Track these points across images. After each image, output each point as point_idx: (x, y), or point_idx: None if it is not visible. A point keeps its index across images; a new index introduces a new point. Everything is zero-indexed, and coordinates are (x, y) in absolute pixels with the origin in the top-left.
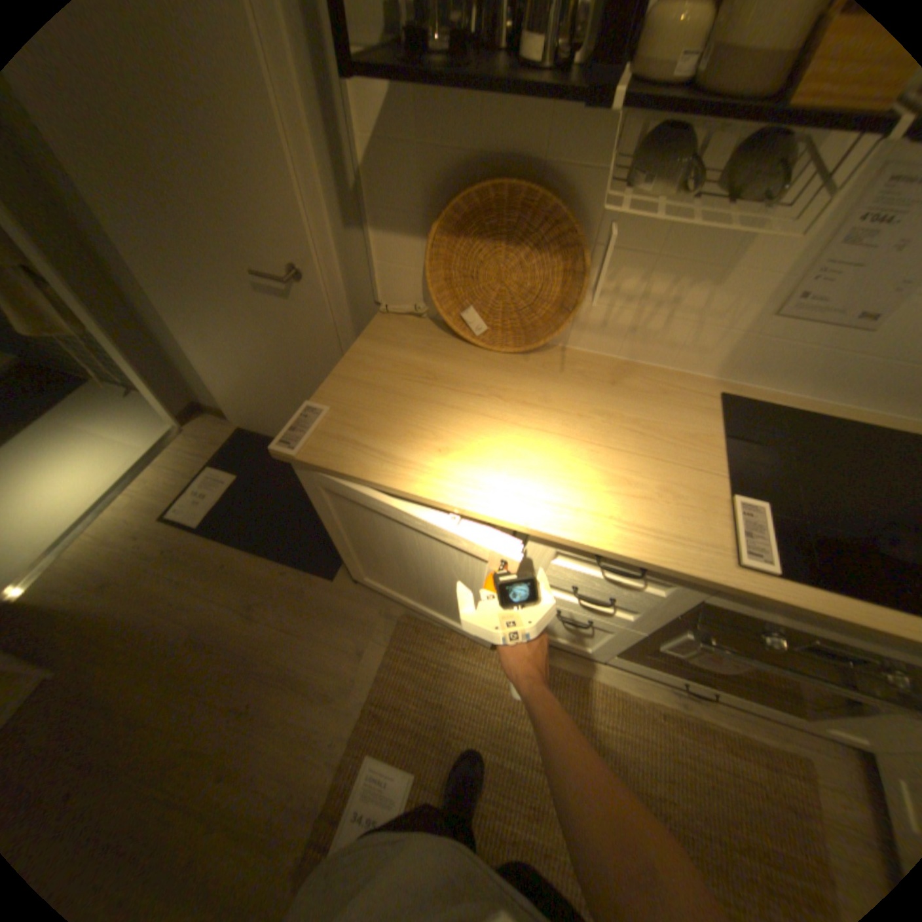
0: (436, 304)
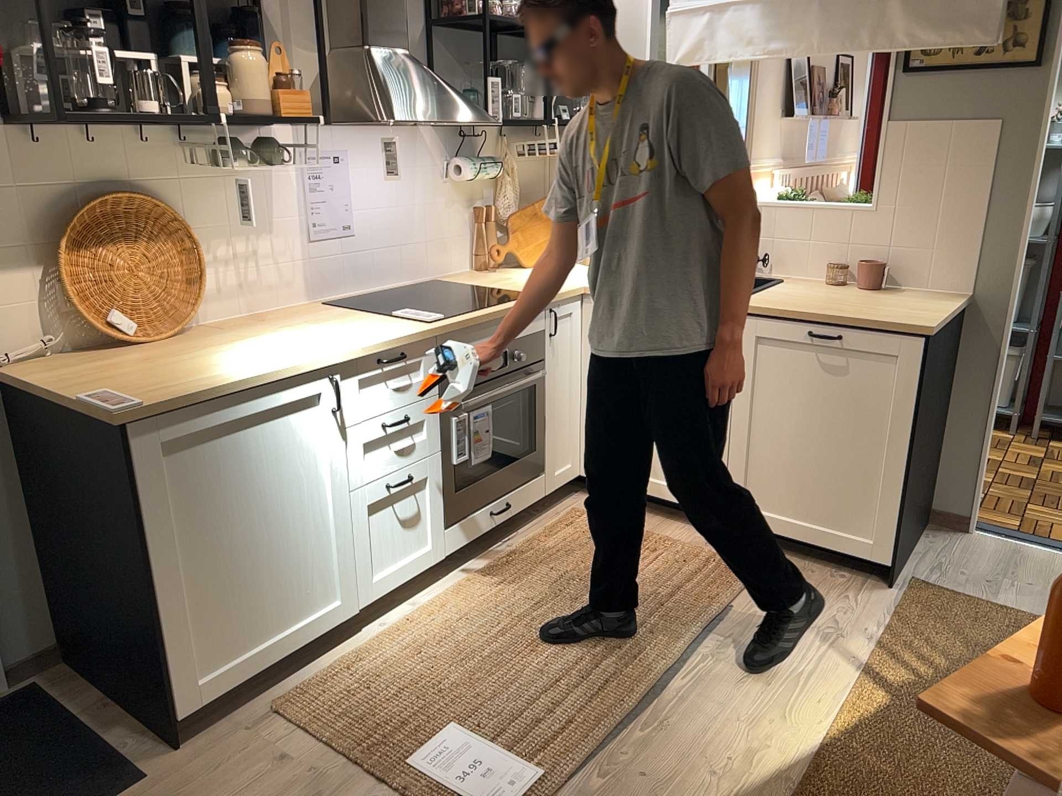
0: (87, 316)
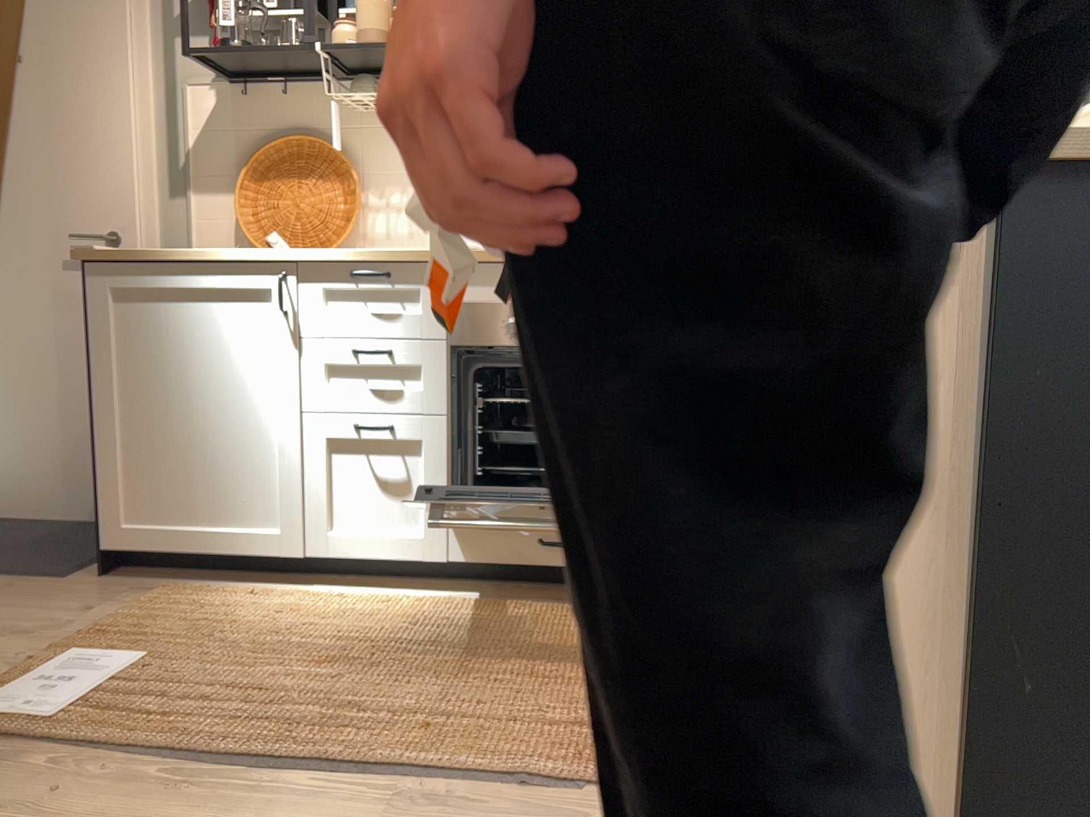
0: (241, 228)
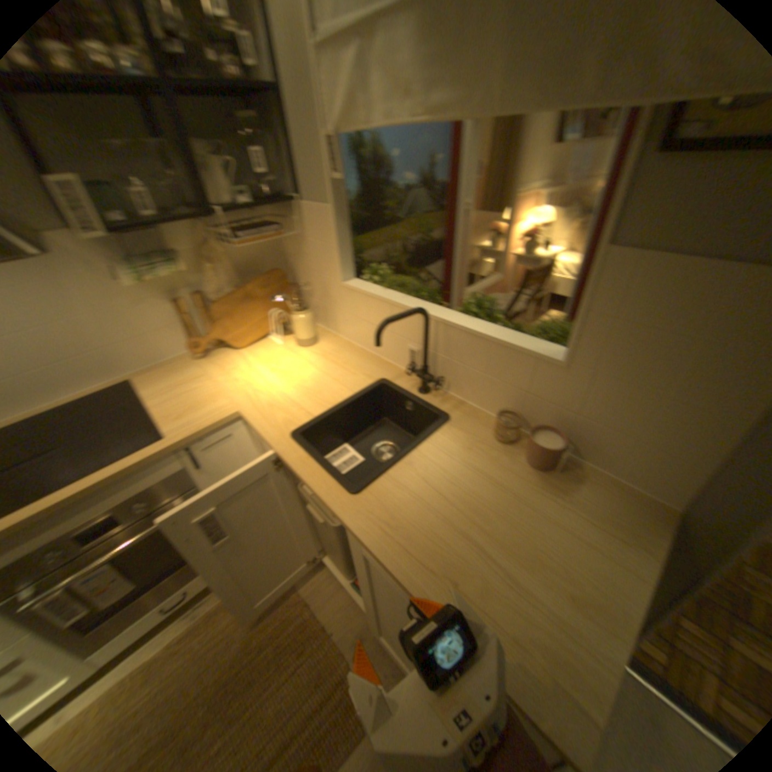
0: None
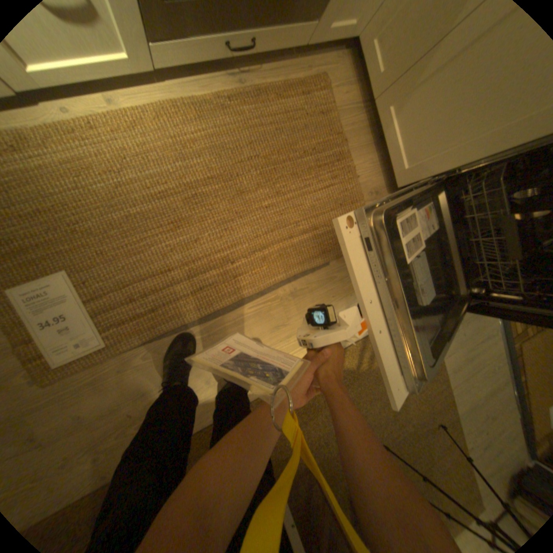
0: None
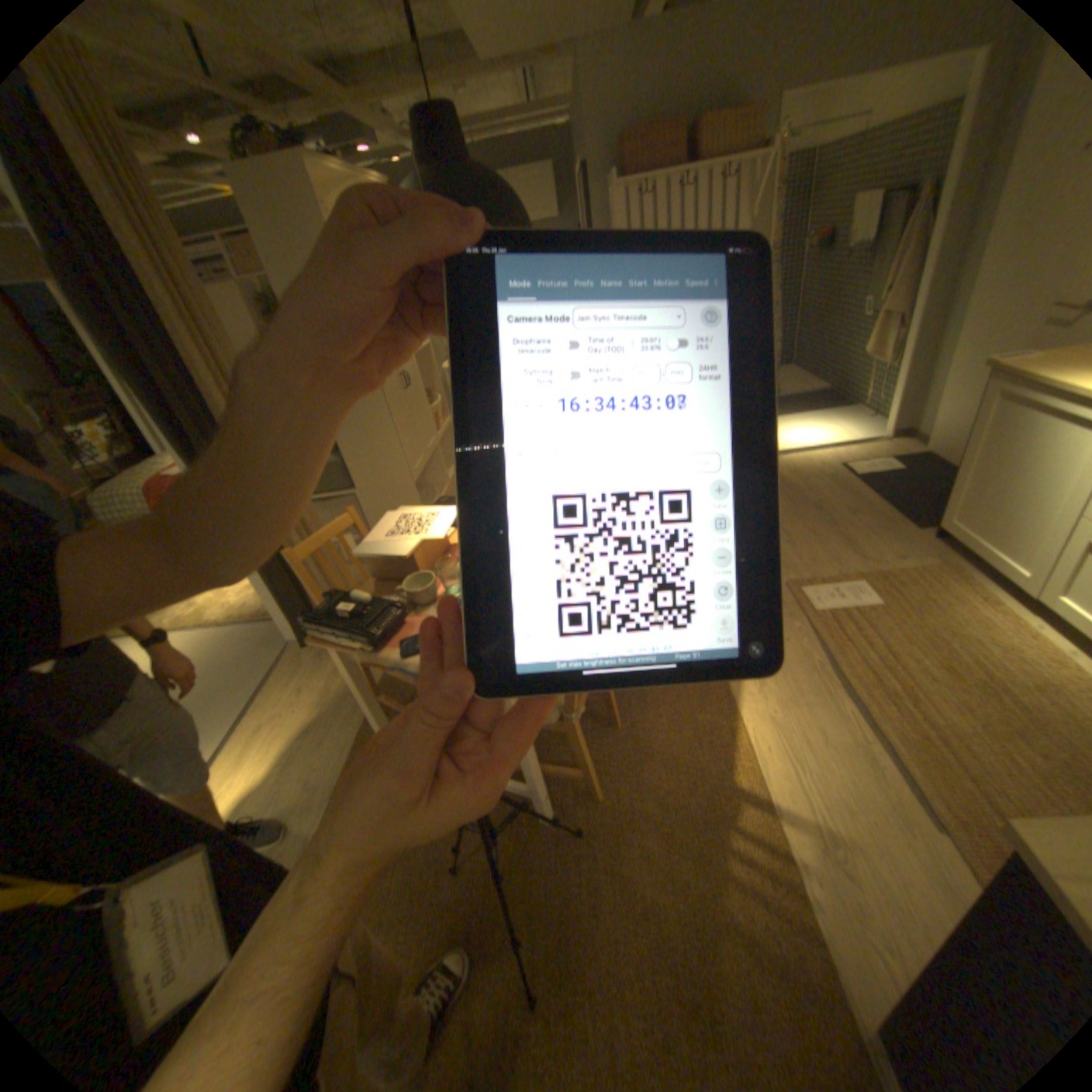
0: None
